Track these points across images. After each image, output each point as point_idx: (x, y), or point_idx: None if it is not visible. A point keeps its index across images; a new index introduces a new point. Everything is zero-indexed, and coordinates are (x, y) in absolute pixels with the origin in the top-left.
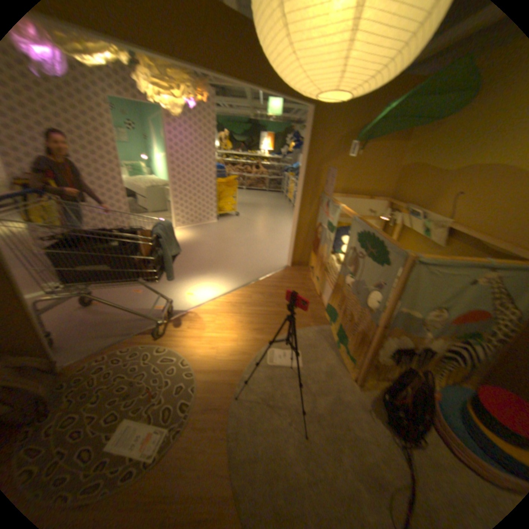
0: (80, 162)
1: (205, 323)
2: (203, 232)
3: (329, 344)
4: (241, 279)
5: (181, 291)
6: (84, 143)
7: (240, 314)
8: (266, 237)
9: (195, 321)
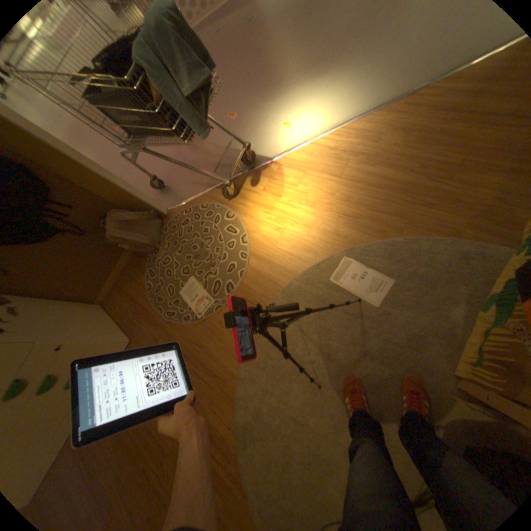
0: None
1: (286, 186)
2: None
3: (470, 291)
4: (388, 86)
5: (278, 119)
6: None
7: (340, 177)
8: None
9: (276, 179)
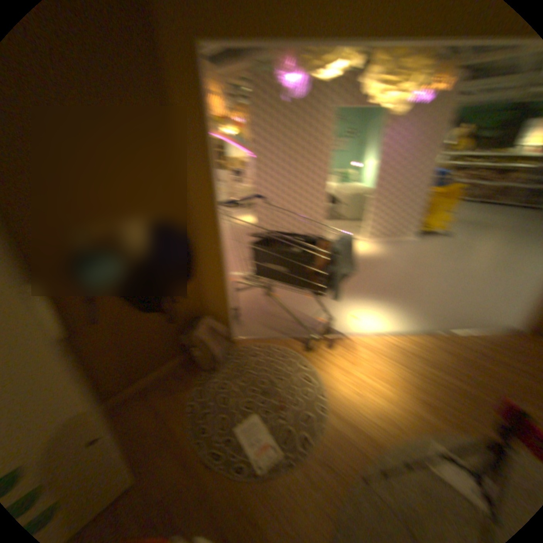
0: (298, 171)
1: (360, 359)
2: (394, 249)
3: None
4: (427, 322)
5: (346, 311)
6: (305, 154)
7: (409, 368)
8: (490, 274)
9: (349, 350)
